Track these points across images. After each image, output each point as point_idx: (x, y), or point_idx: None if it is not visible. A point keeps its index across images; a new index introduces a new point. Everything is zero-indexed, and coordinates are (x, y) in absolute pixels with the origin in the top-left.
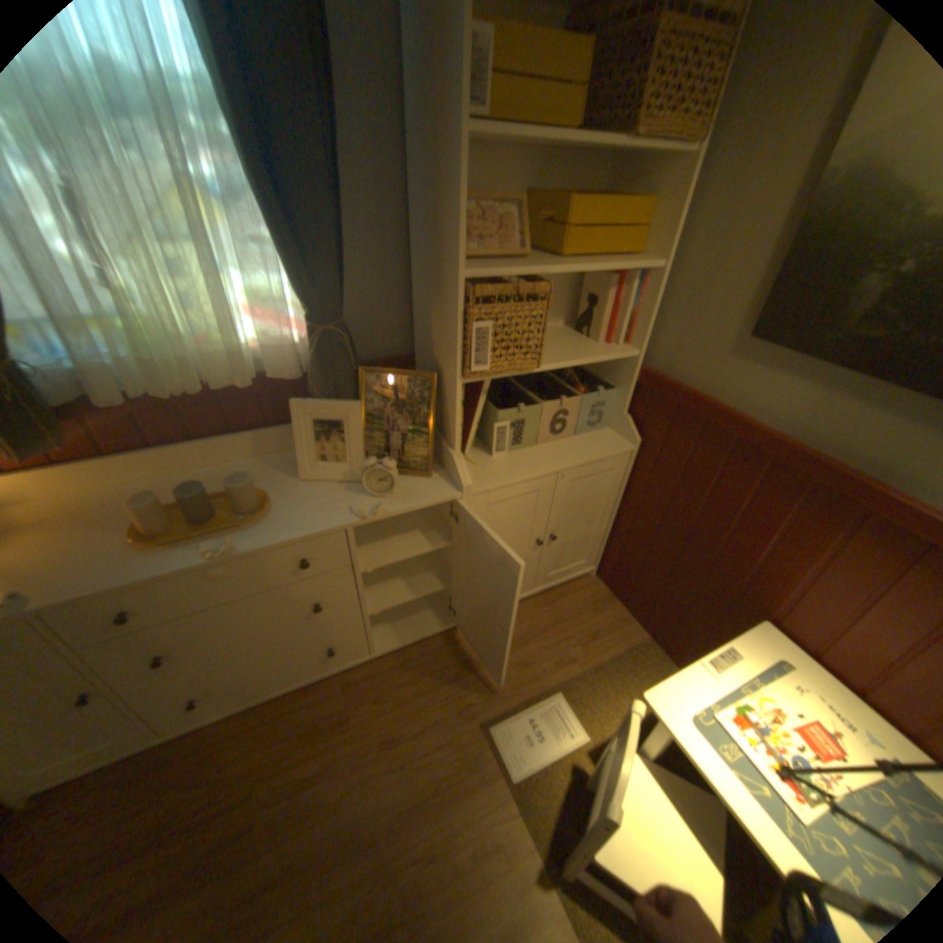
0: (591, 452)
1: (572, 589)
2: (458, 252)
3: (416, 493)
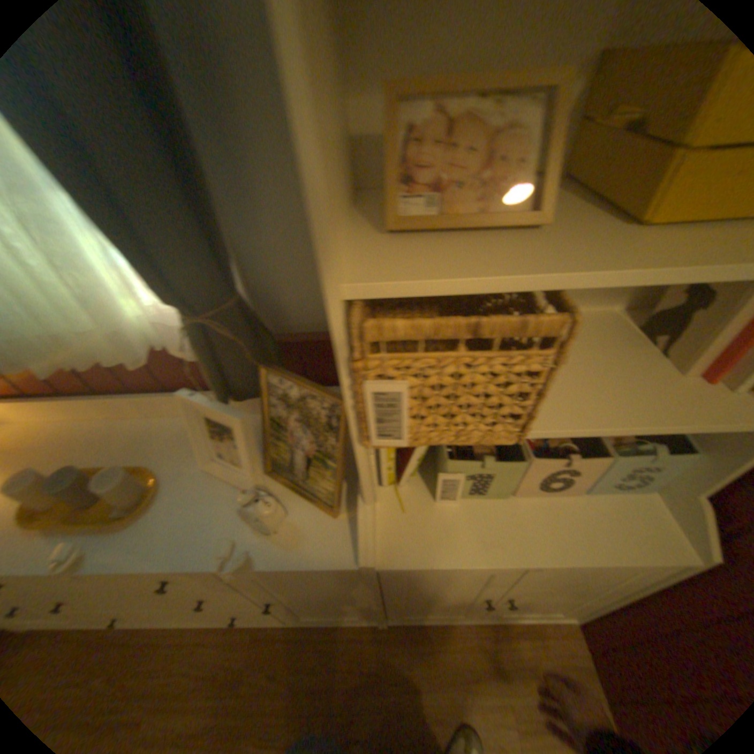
0: (607, 548)
1: (538, 632)
2: (321, 246)
3: (303, 545)
